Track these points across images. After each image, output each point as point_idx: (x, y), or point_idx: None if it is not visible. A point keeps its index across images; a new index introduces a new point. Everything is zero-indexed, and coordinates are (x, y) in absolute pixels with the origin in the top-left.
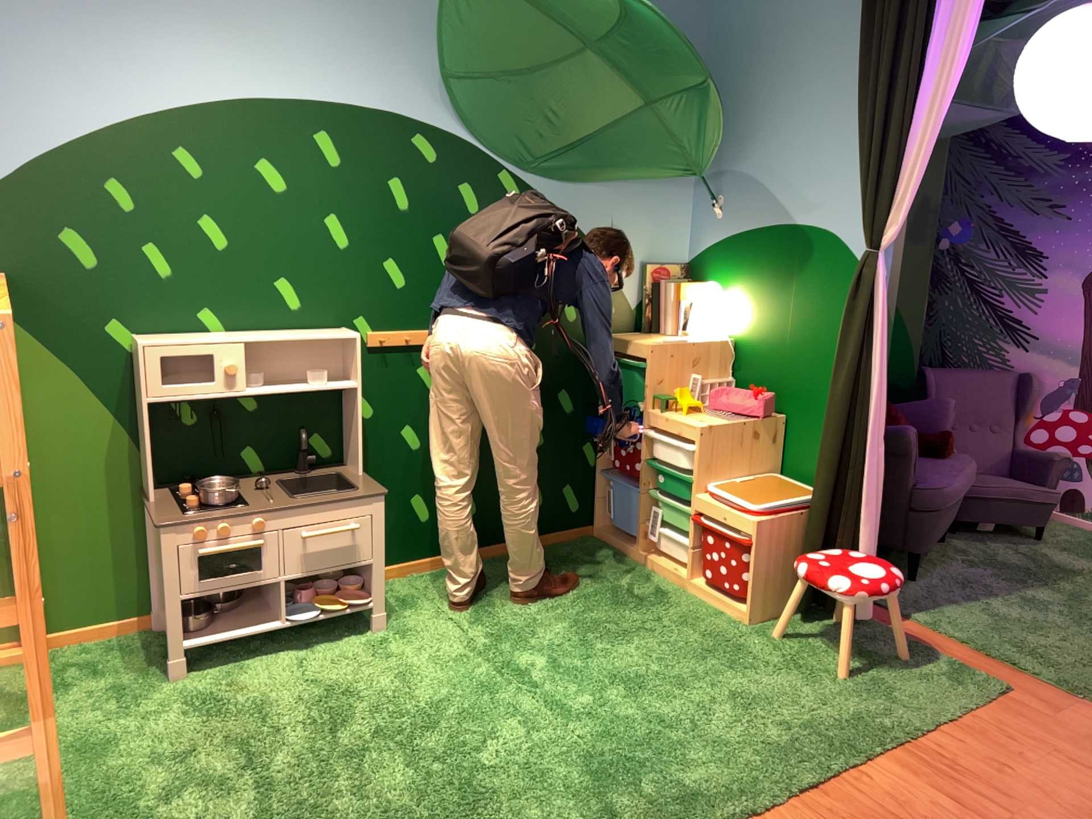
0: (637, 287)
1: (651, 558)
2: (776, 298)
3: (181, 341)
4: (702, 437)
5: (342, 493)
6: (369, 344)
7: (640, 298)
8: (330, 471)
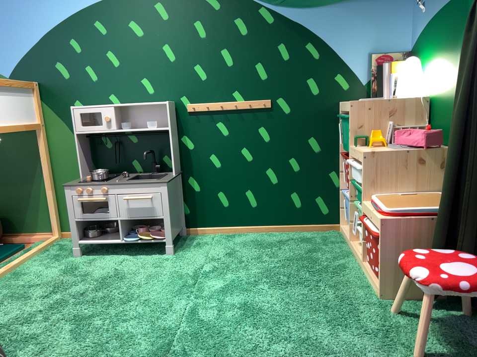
0: (368, 69)
1: (354, 248)
2: (452, 54)
3: (89, 106)
4: (368, 160)
5: (145, 181)
6: (186, 109)
7: (370, 76)
8: (163, 173)
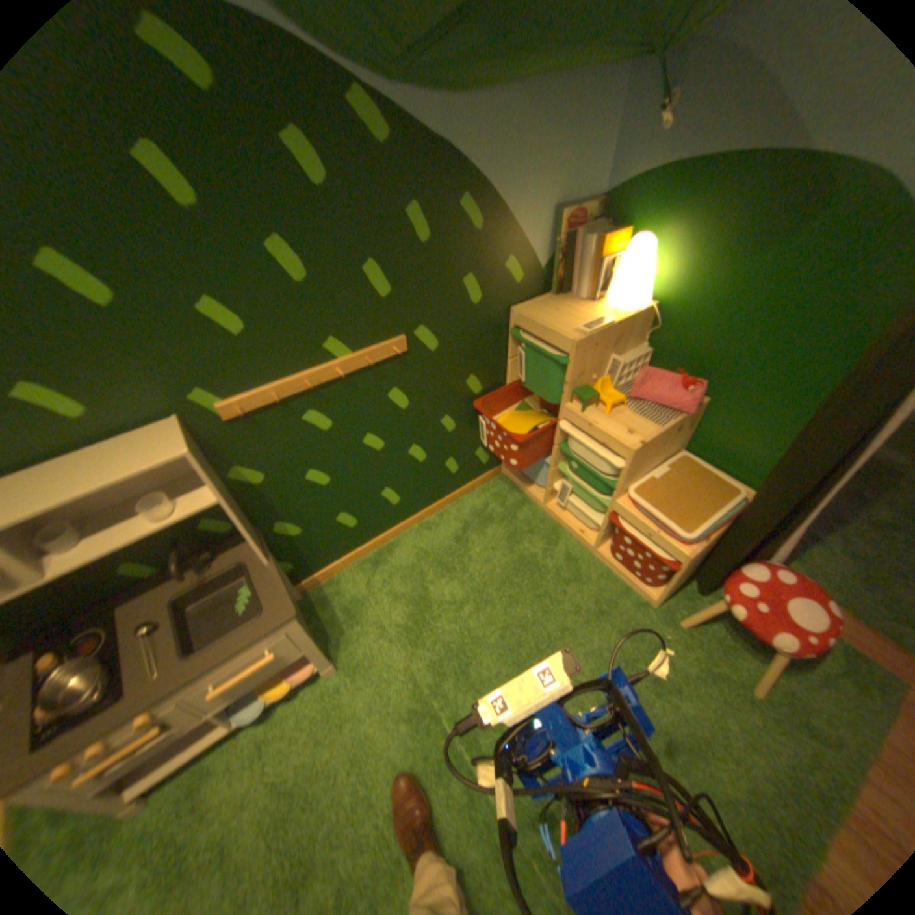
0: (552, 238)
1: (559, 518)
2: (746, 261)
3: None
4: (637, 458)
5: (238, 633)
6: (222, 416)
7: (555, 251)
8: (231, 558)
